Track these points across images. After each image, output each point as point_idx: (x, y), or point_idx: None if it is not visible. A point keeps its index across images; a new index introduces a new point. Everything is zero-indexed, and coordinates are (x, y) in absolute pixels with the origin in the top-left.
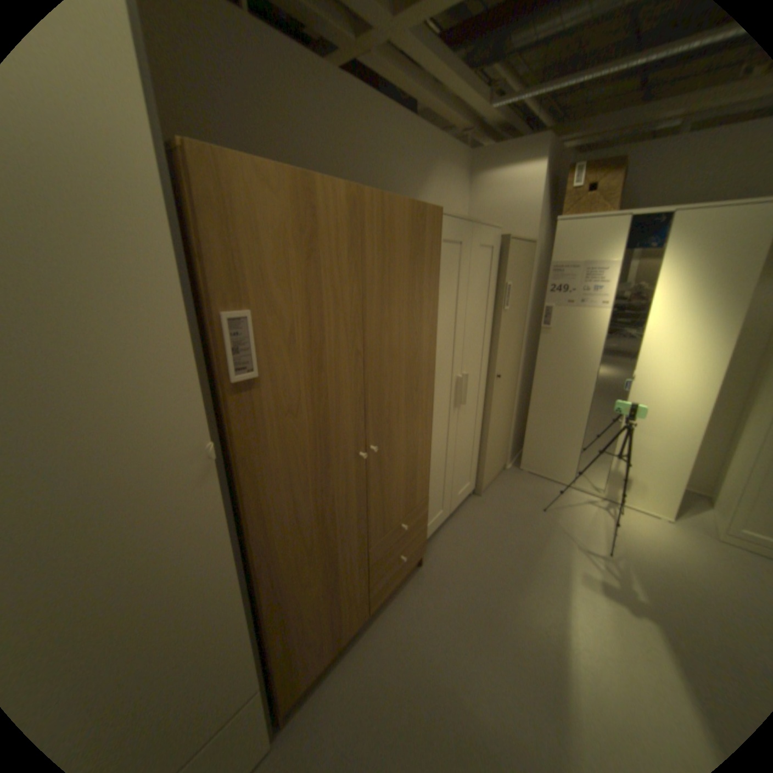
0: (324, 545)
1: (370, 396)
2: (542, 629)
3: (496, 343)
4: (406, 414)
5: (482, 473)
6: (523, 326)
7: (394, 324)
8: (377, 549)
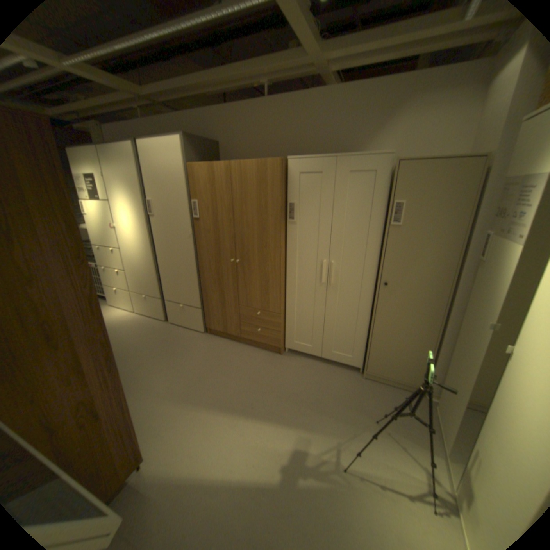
0: (220, 284)
1: (237, 240)
2: (257, 406)
3: (383, 252)
4: (259, 257)
5: (367, 359)
6: (459, 251)
7: (249, 213)
8: (244, 310)
